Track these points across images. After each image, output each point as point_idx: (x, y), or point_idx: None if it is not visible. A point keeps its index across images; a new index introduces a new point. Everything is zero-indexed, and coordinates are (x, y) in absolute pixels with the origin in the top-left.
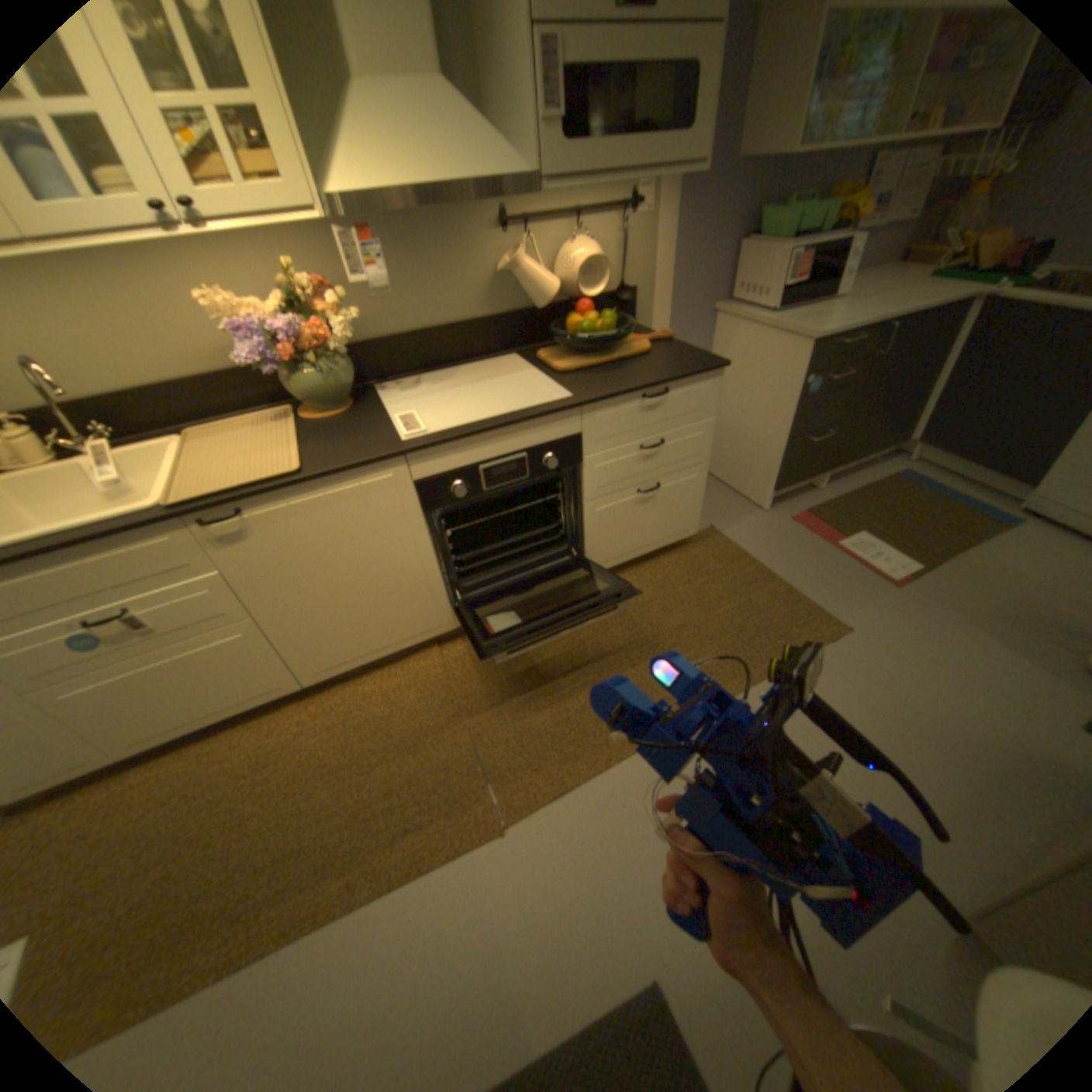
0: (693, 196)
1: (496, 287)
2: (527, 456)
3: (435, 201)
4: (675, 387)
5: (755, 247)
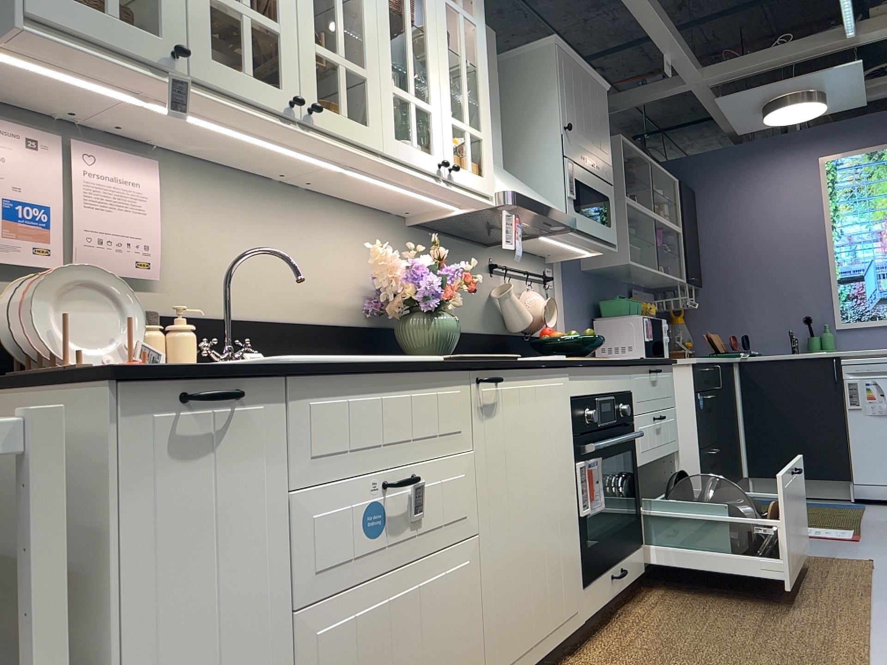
0: (570, 285)
1: (489, 311)
2: (614, 398)
3: (464, 242)
4: (660, 370)
5: (608, 322)
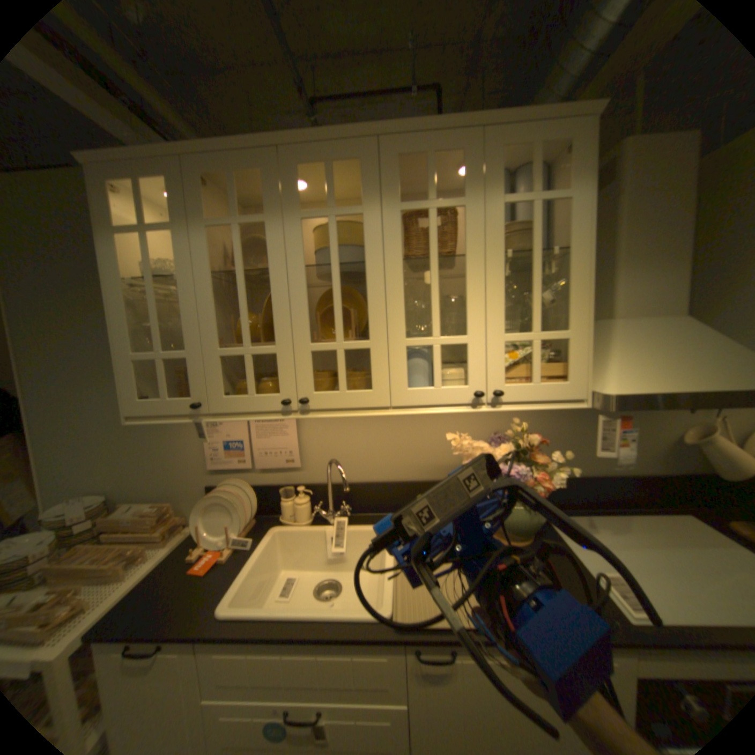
0: None
1: (676, 452)
2: None
3: None
4: None
5: None
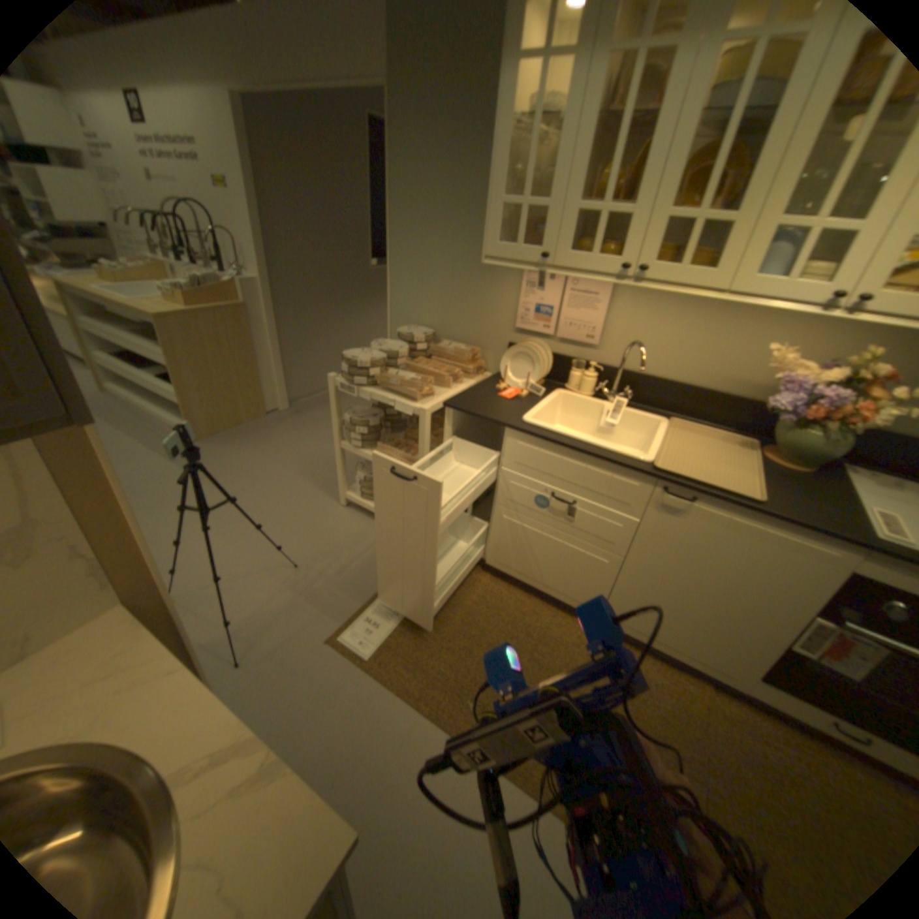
0: None
1: None
2: None
3: None
4: None
5: None
